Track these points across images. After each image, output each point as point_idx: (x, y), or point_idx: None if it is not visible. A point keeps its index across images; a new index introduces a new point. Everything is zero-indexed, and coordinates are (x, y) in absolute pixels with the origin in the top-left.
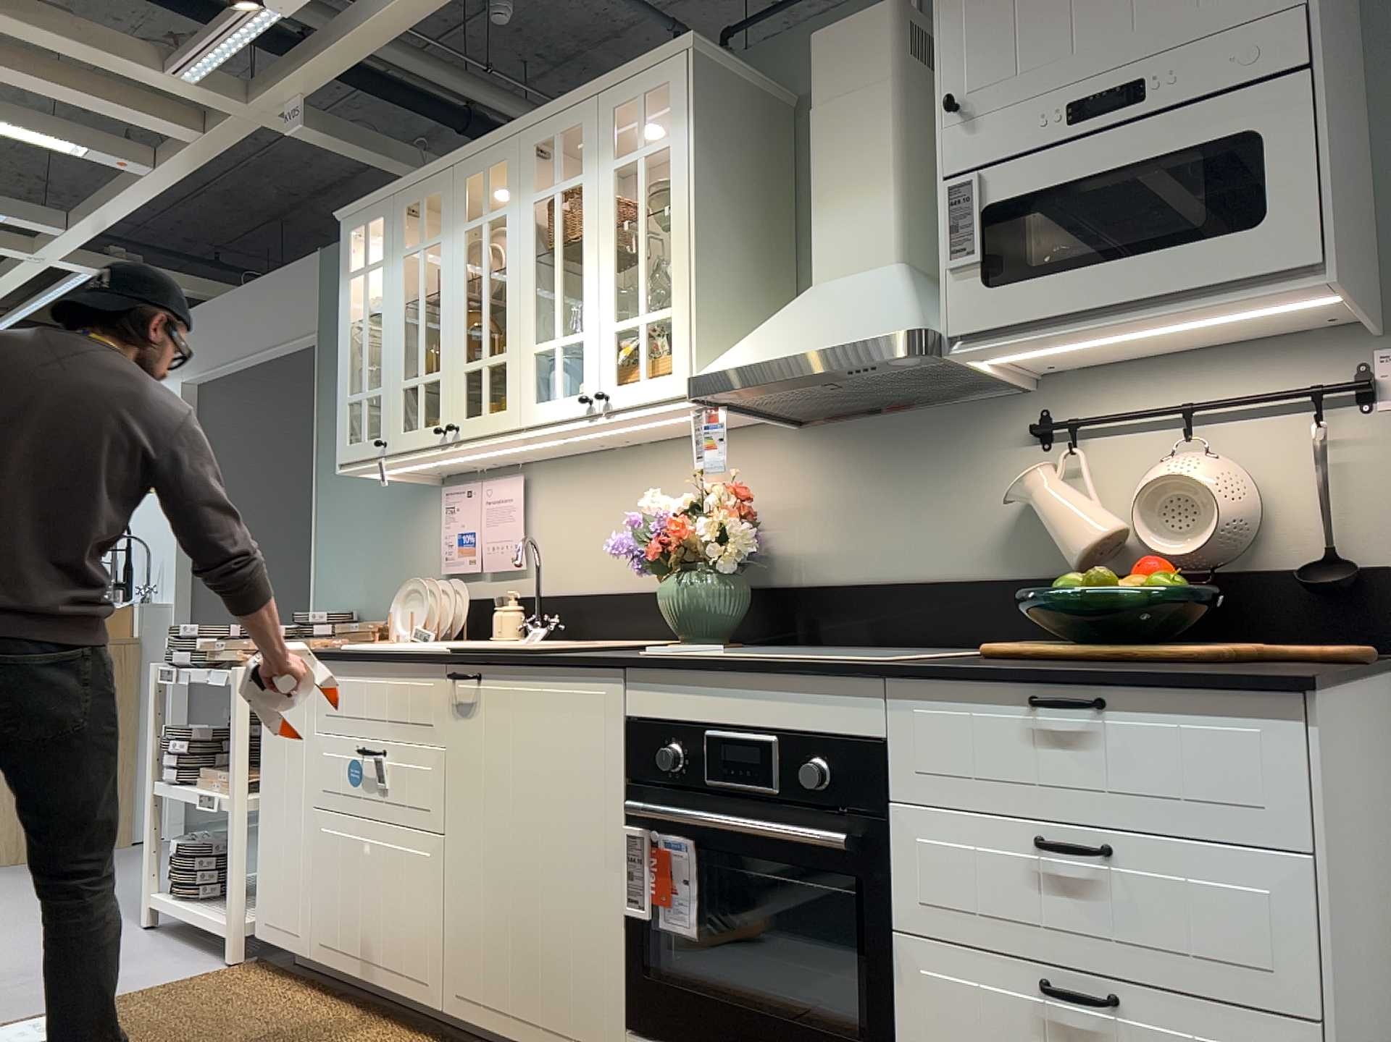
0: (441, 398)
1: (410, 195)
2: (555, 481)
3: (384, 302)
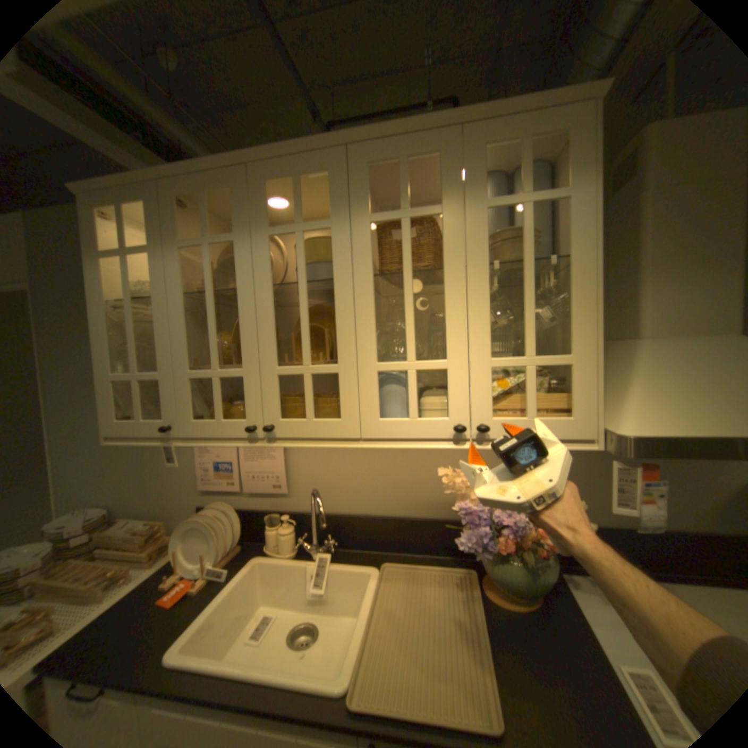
0: (249, 396)
1: (181, 182)
2: None
3: (153, 287)
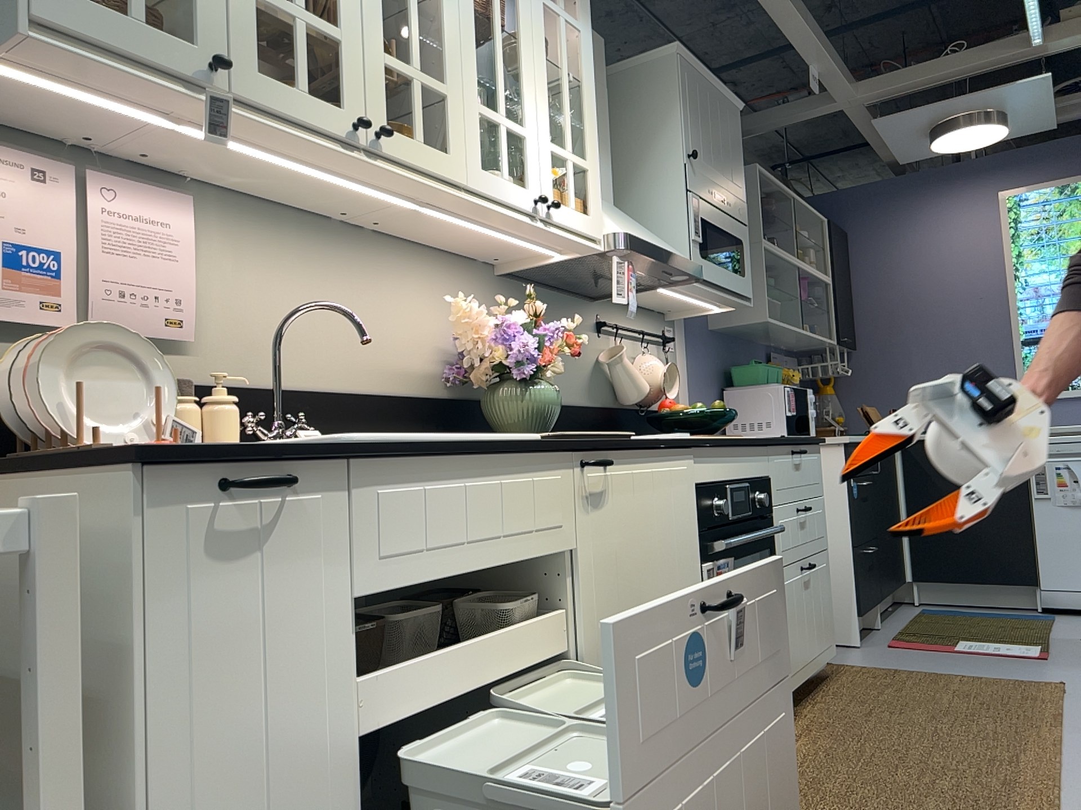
0: (349, 76)
1: None
2: (241, 227)
3: None
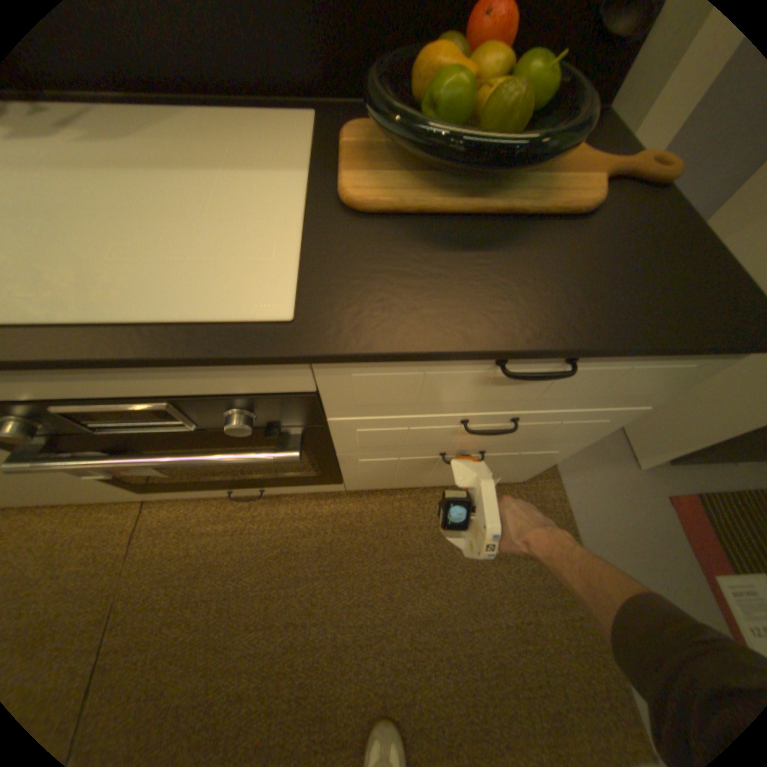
0: None
1: None
2: None
3: None
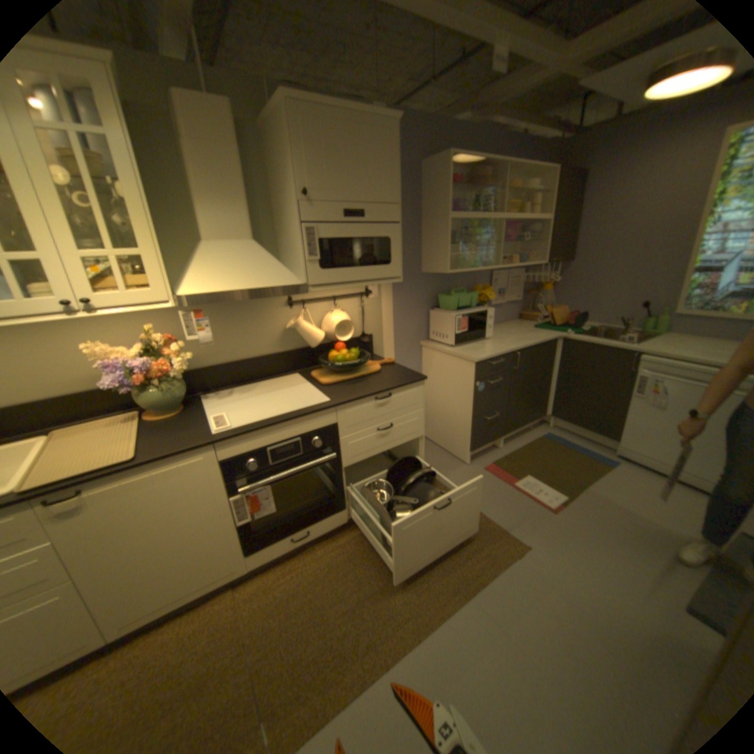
0: None
1: None
2: None
3: None
